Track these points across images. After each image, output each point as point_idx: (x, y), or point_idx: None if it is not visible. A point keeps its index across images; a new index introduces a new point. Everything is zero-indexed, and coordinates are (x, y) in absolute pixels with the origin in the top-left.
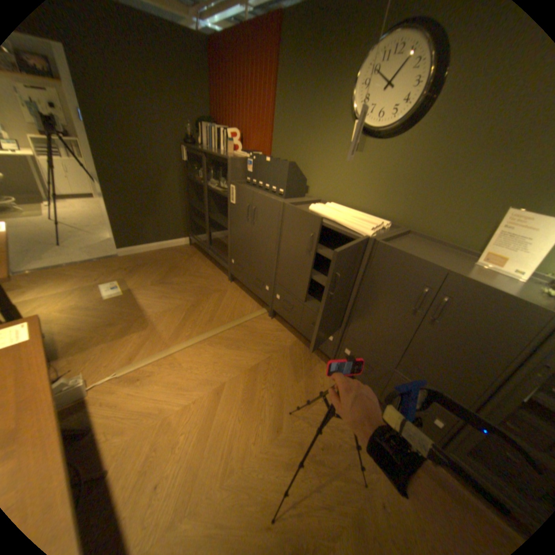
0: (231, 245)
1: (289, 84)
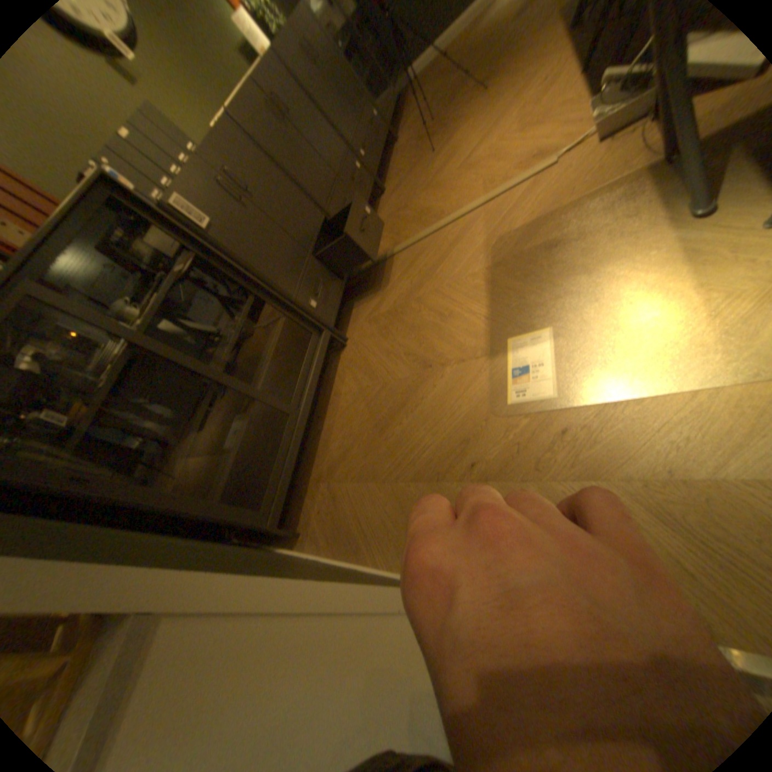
0: (286, 289)
1: None
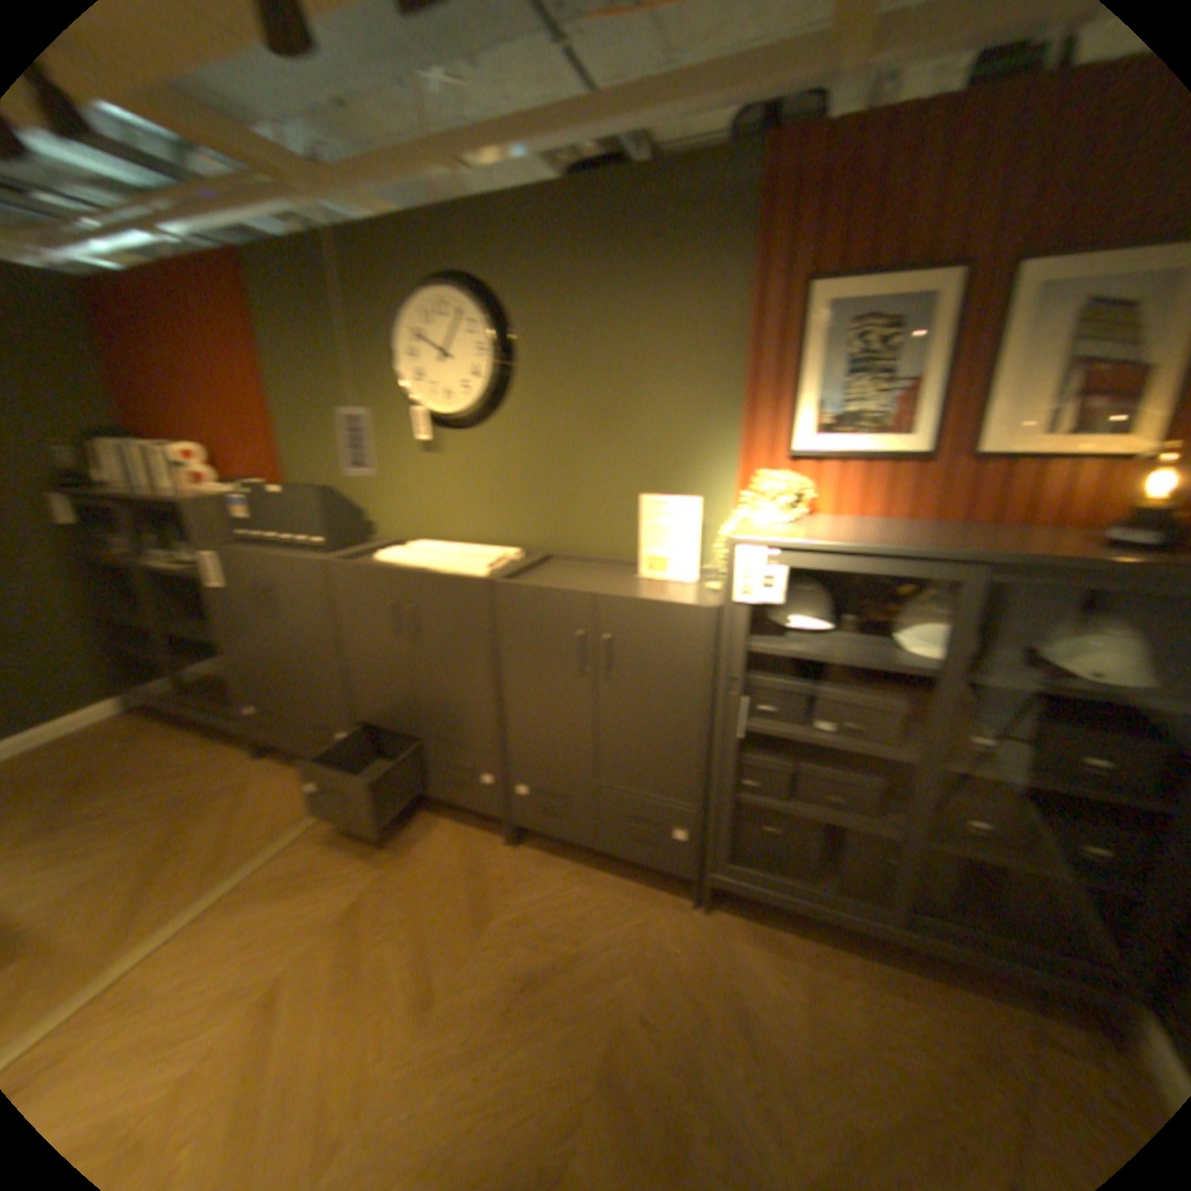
0: (227, 675)
1: (278, 355)
